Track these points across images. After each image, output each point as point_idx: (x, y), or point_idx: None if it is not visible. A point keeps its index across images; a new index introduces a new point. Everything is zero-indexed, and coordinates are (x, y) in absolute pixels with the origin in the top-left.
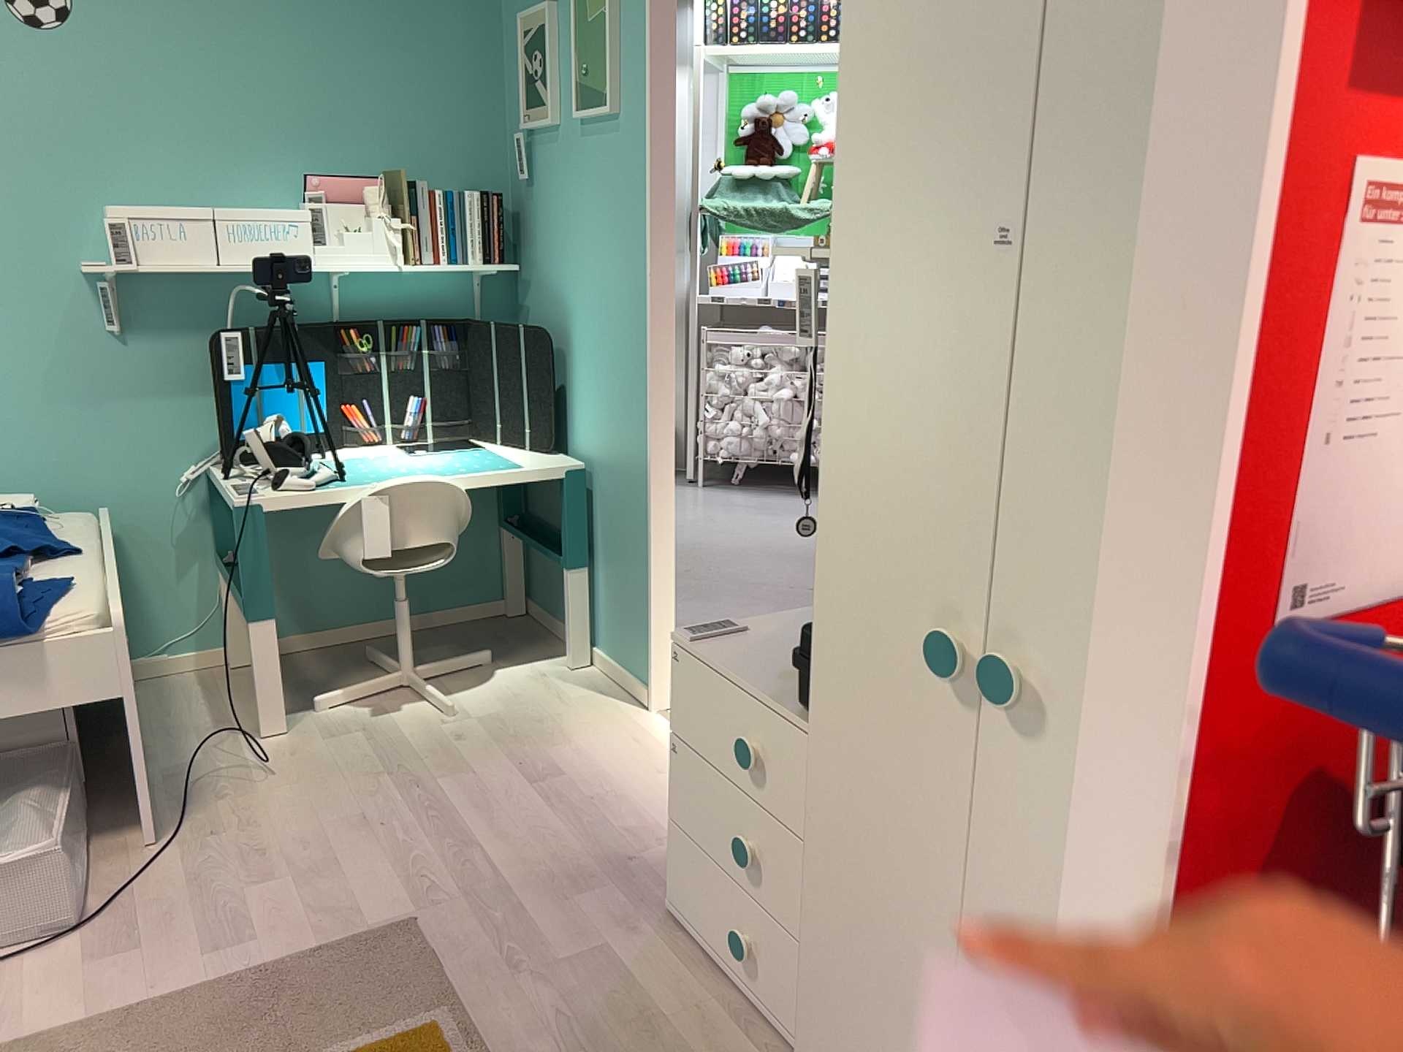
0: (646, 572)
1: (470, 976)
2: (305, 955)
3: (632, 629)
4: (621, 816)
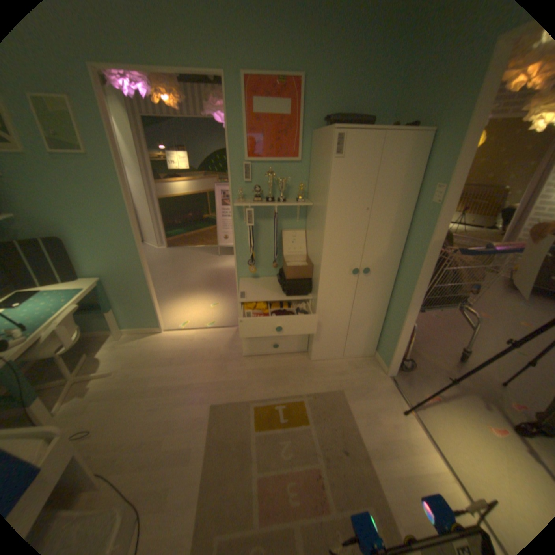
0: (149, 299)
1: (240, 397)
2: (208, 433)
3: (143, 316)
4: (202, 353)
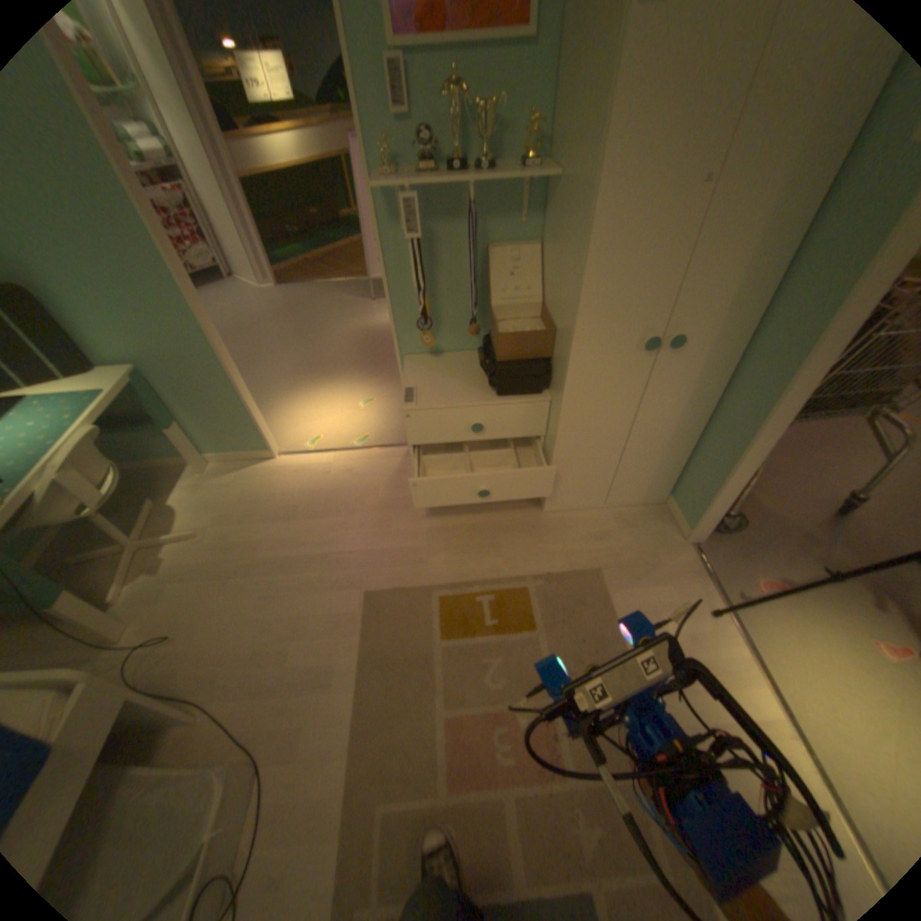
0: (238, 400)
1: (415, 577)
2: (361, 640)
3: (236, 432)
4: (347, 496)
